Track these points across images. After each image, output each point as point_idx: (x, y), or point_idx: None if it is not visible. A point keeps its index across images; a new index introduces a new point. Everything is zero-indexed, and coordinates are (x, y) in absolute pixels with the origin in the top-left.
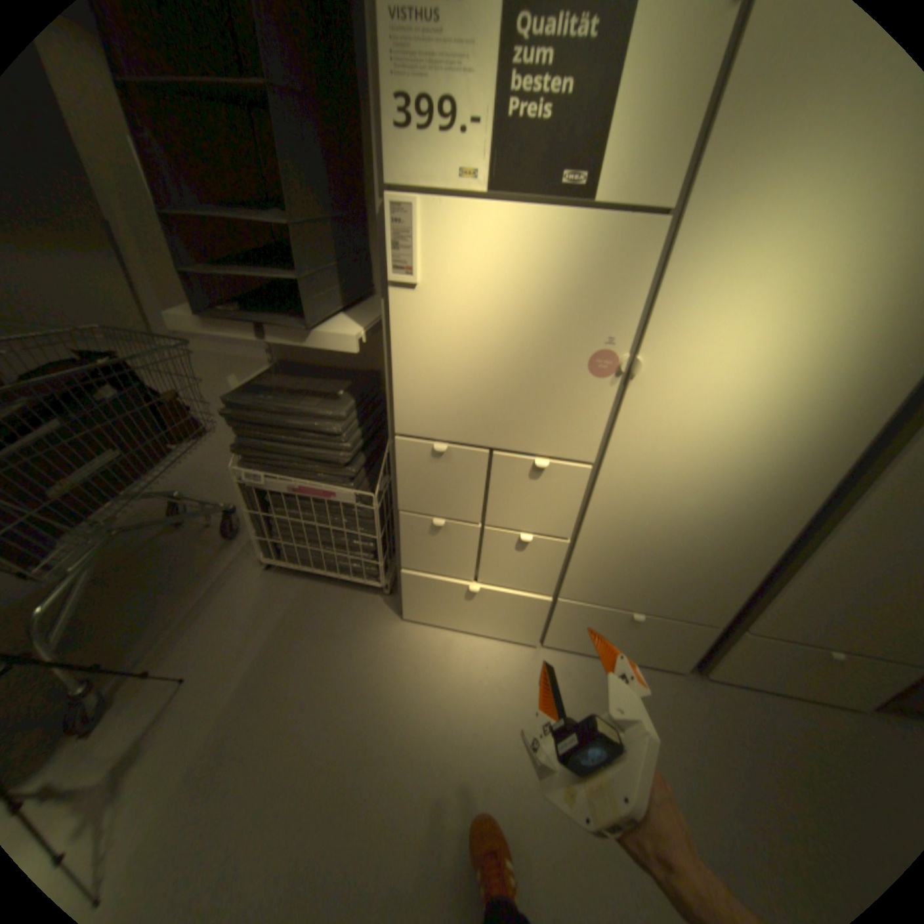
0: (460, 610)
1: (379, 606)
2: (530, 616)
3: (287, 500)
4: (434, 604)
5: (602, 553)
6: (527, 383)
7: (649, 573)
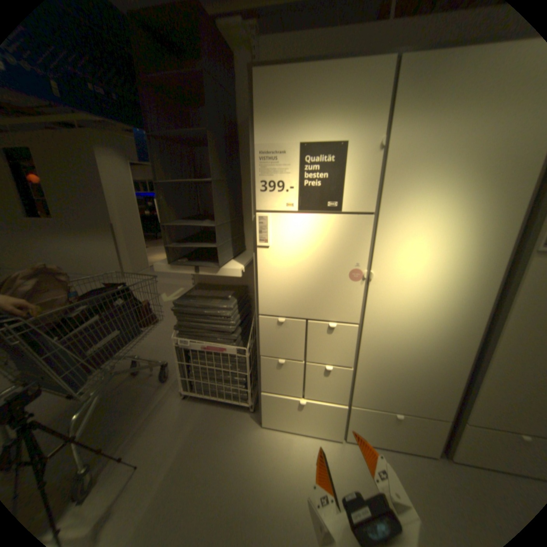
0: (295, 418)
1: (247, 420)
2: (336, 420)
3: (199, 355)
4: (280, 415)
5: (371, 375)
6: (321, 286)
7: (400, 386)
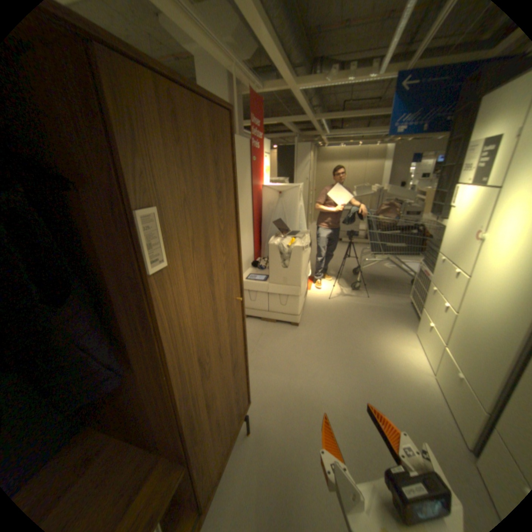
0: (427, 338)
1: (418, 329)
2: (439, 353)
3: (423, 275)
4: (424, 331)
5: (463, 326)
6: (464, 239)
7: (472, 346)
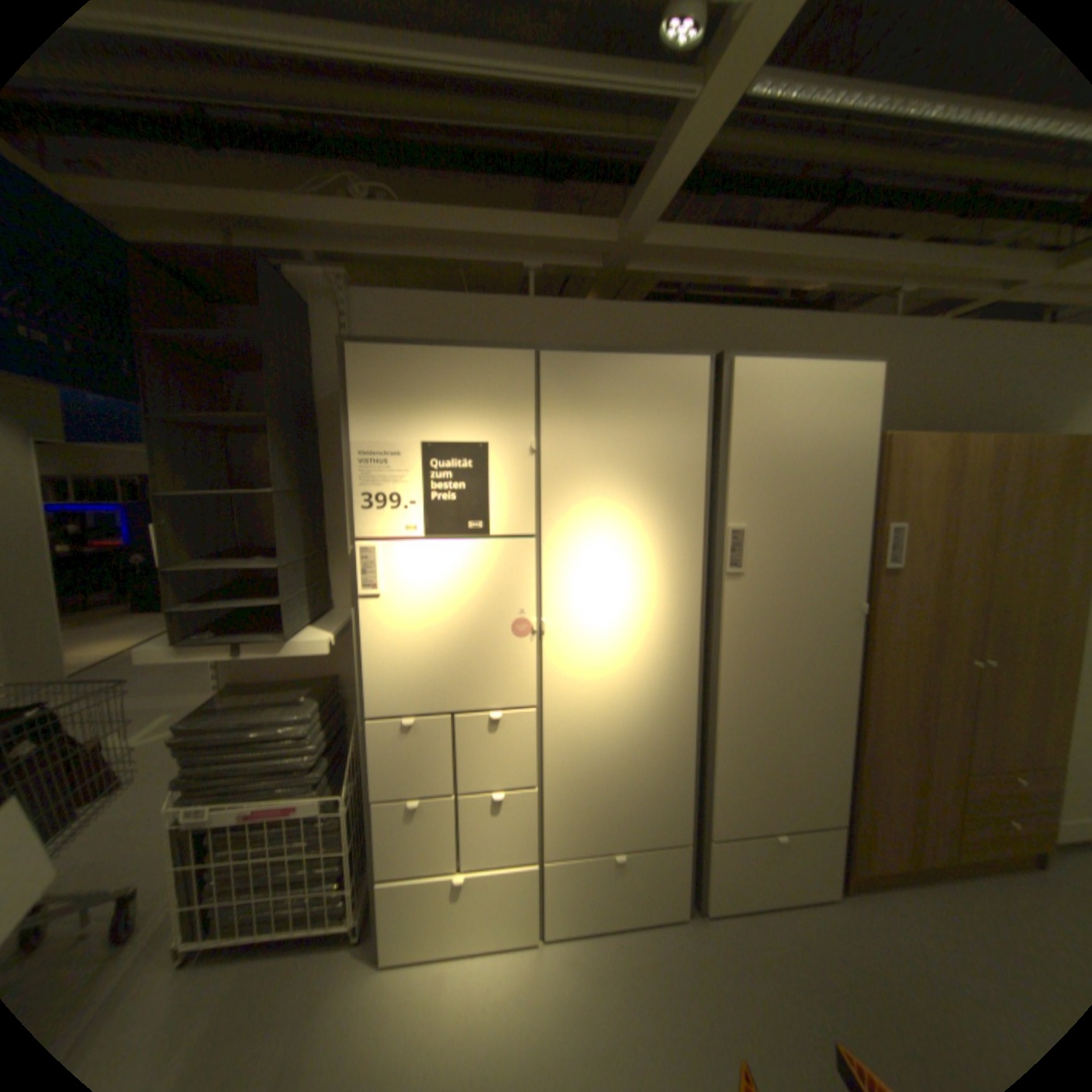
0: (447, 923)
1: (345, 964)
2: (522, 901)
3: (232, 837)
4: (415, 927)
5: (567, 794)
6: (471, 652)
7: (611, 803)
